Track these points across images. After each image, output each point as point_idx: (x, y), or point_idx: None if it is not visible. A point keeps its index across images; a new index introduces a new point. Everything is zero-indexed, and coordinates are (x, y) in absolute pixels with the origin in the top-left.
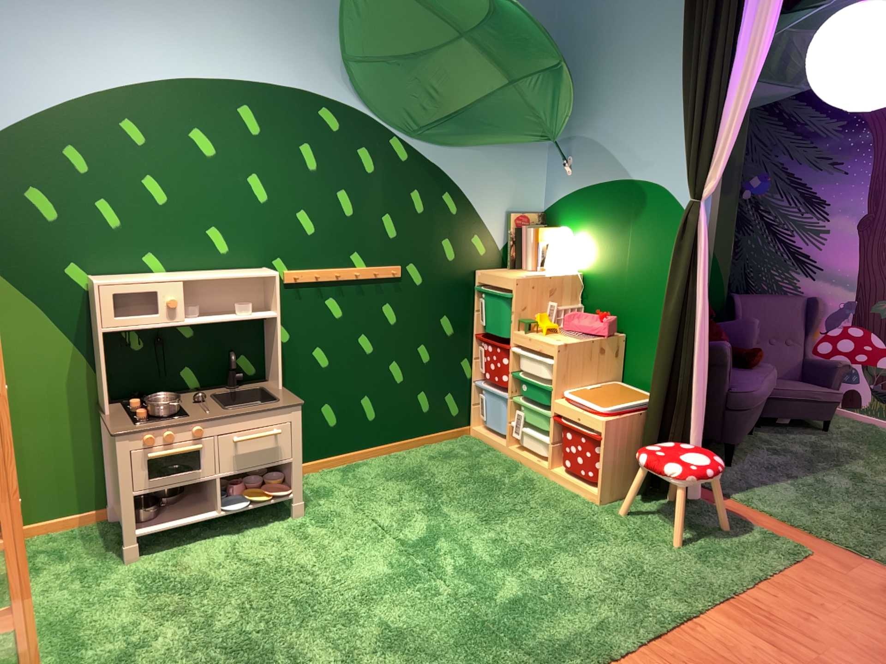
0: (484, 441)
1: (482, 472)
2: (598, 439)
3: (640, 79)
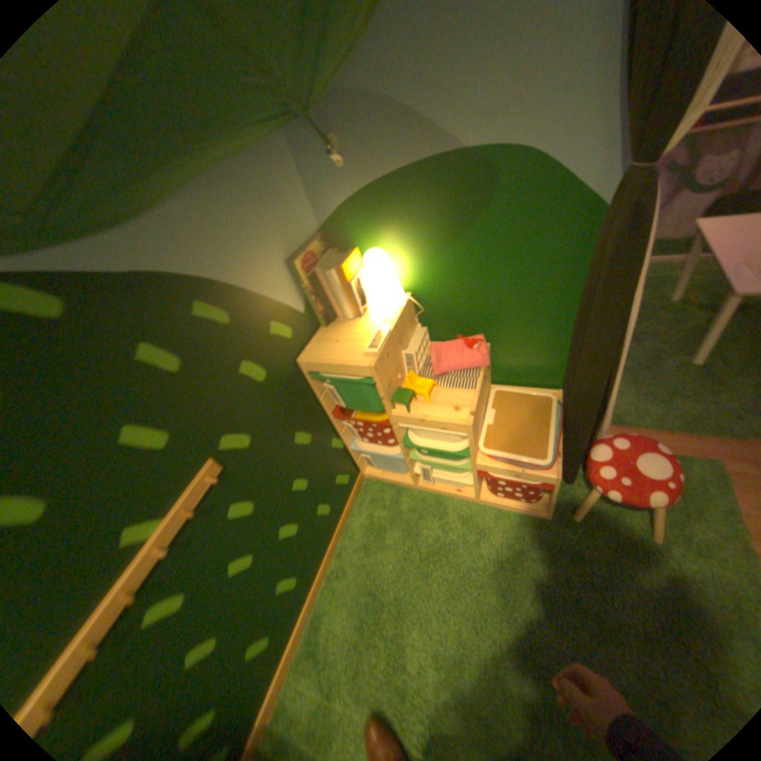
0: (384, 481)
1: (422, 537)
2: (549, 489)
3: None
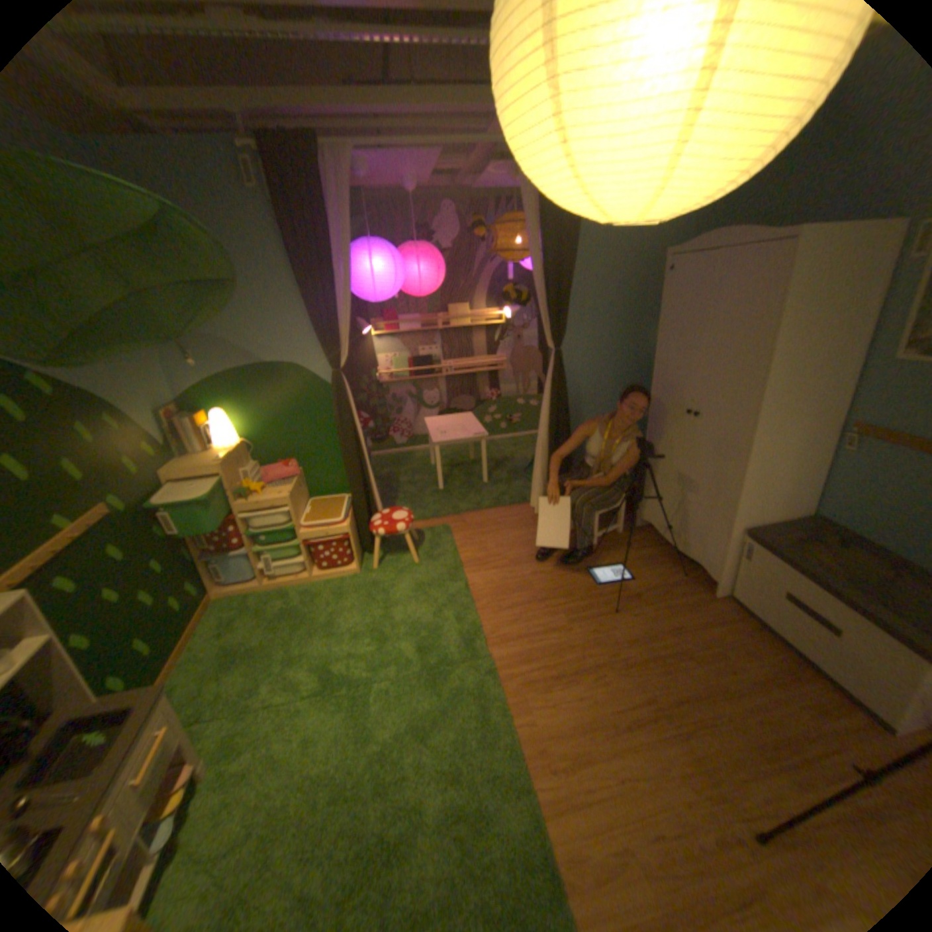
0: (229, 597)
1: (267, 614)
2: (345, 538)
3: (242, 287)
